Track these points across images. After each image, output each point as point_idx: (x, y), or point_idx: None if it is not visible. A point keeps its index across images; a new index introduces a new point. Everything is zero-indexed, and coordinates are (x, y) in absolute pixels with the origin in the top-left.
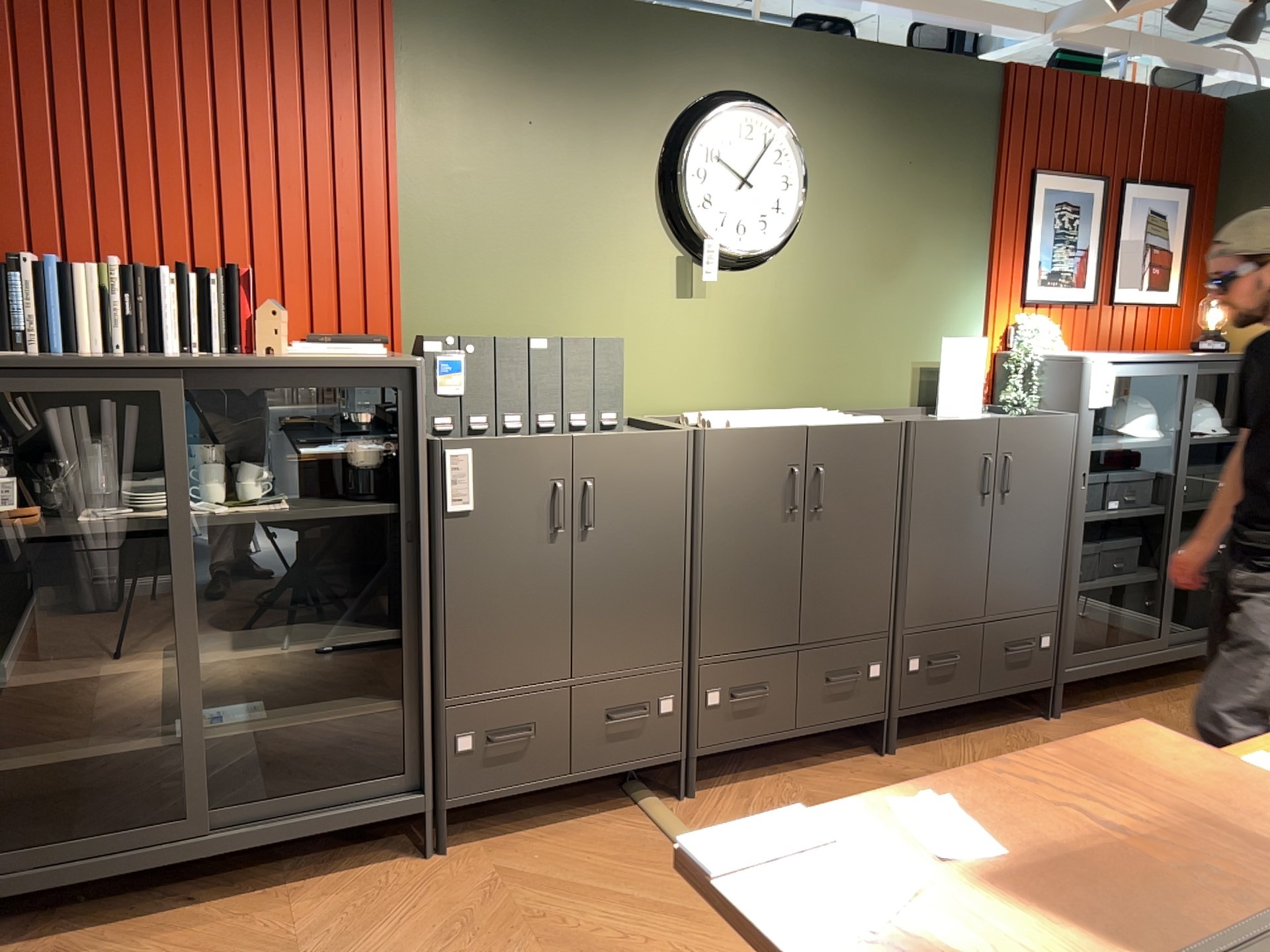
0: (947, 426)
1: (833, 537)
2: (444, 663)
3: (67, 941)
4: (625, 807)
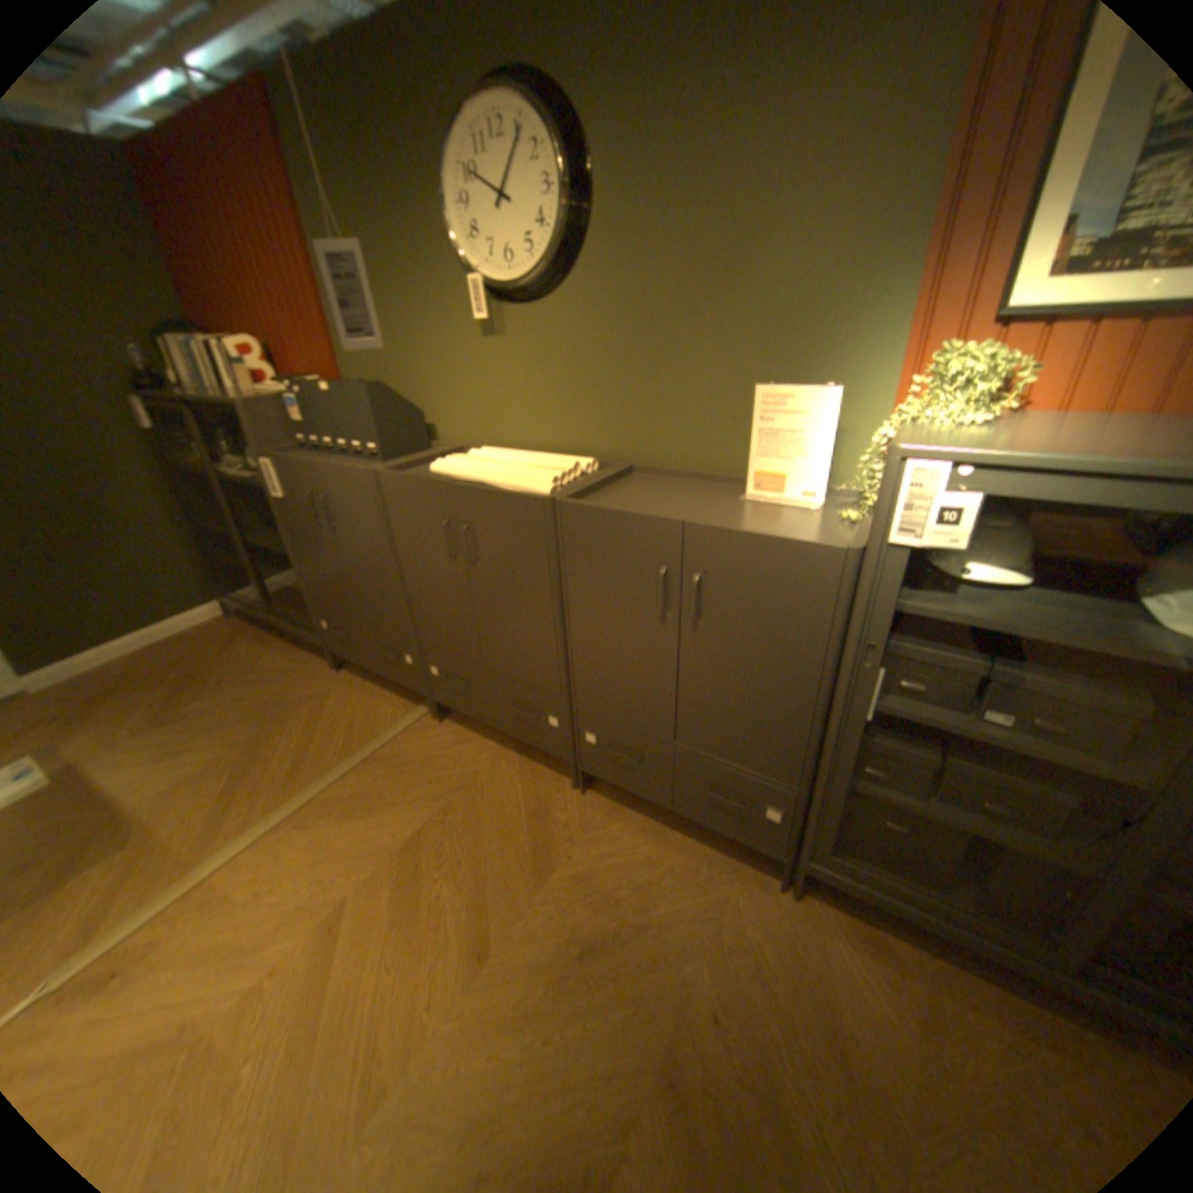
0: (599, 515)
1: (492, 593)
2: (303, 581)
3: (247, 632)
4: (415, 704)
